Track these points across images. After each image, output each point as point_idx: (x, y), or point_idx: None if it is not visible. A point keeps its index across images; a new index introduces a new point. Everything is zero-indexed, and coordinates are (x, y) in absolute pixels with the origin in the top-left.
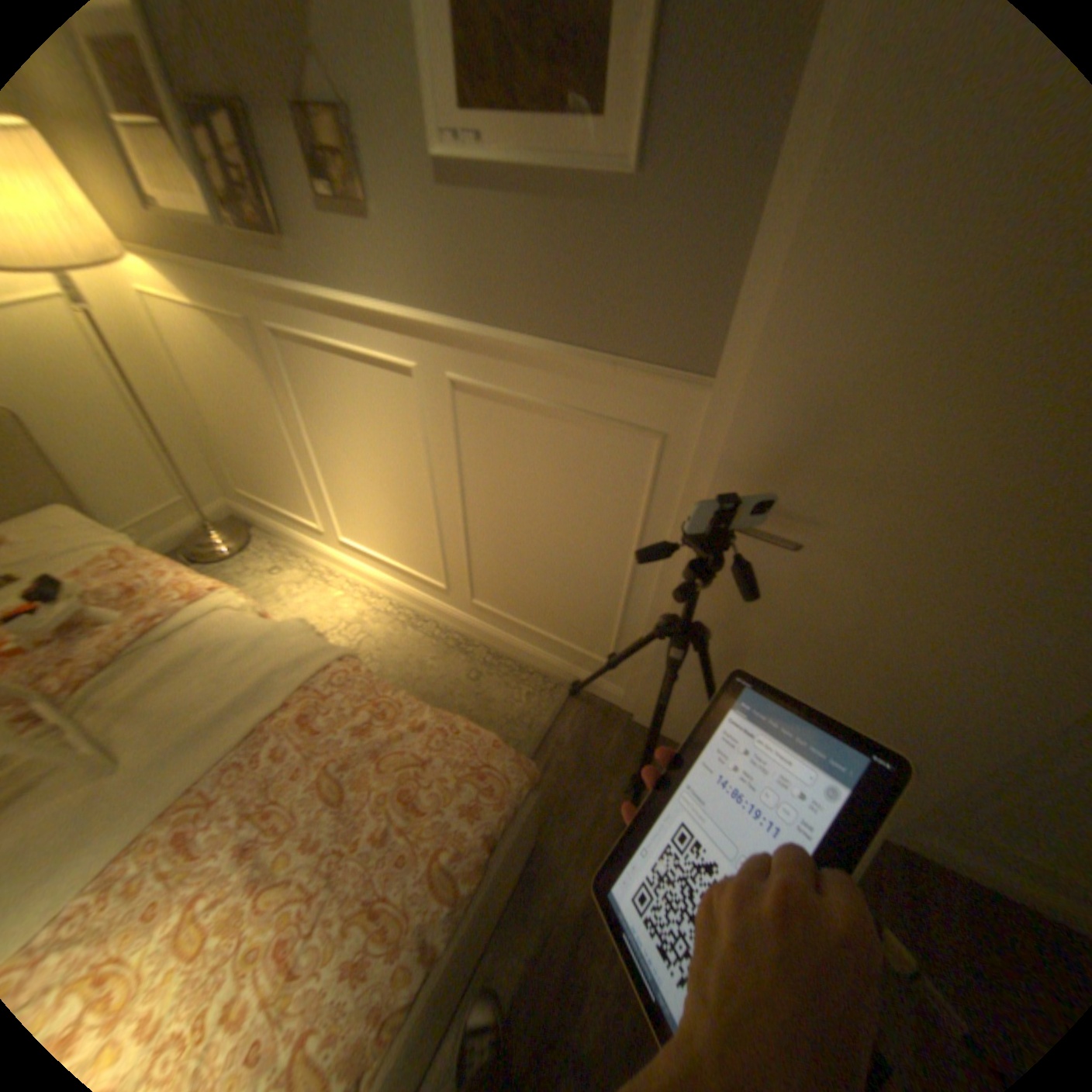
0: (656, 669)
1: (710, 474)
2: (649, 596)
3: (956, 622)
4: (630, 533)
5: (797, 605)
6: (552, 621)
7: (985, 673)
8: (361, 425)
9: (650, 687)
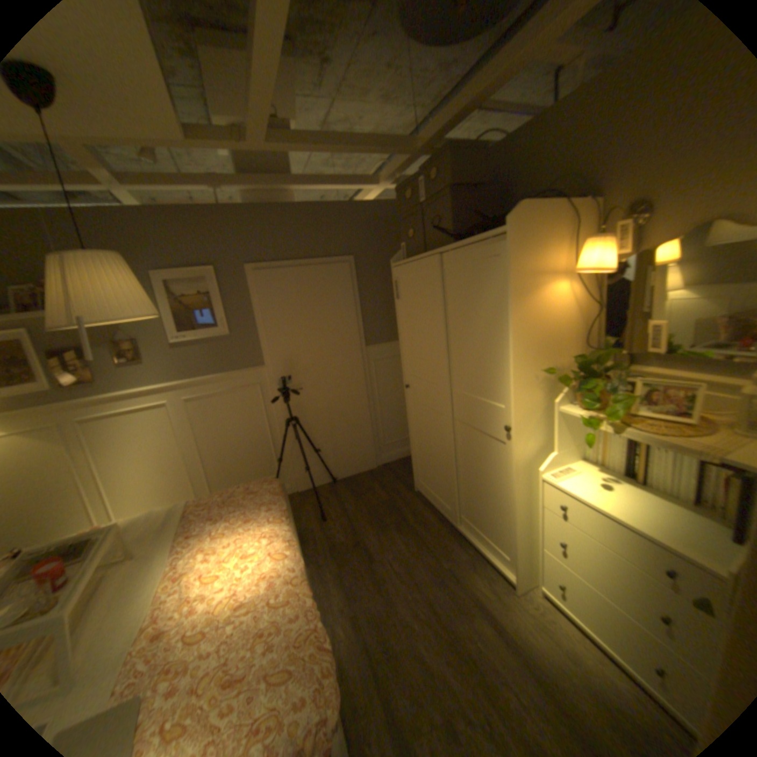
0: (294, 460)
1: (275, 387)
2: (278, 436)
3: (338, 391)
4: (263, 418)
5: (312, 408)
6: (251, 476)
7: (350, 399)
8: (137, 441)
9: (296, 470)
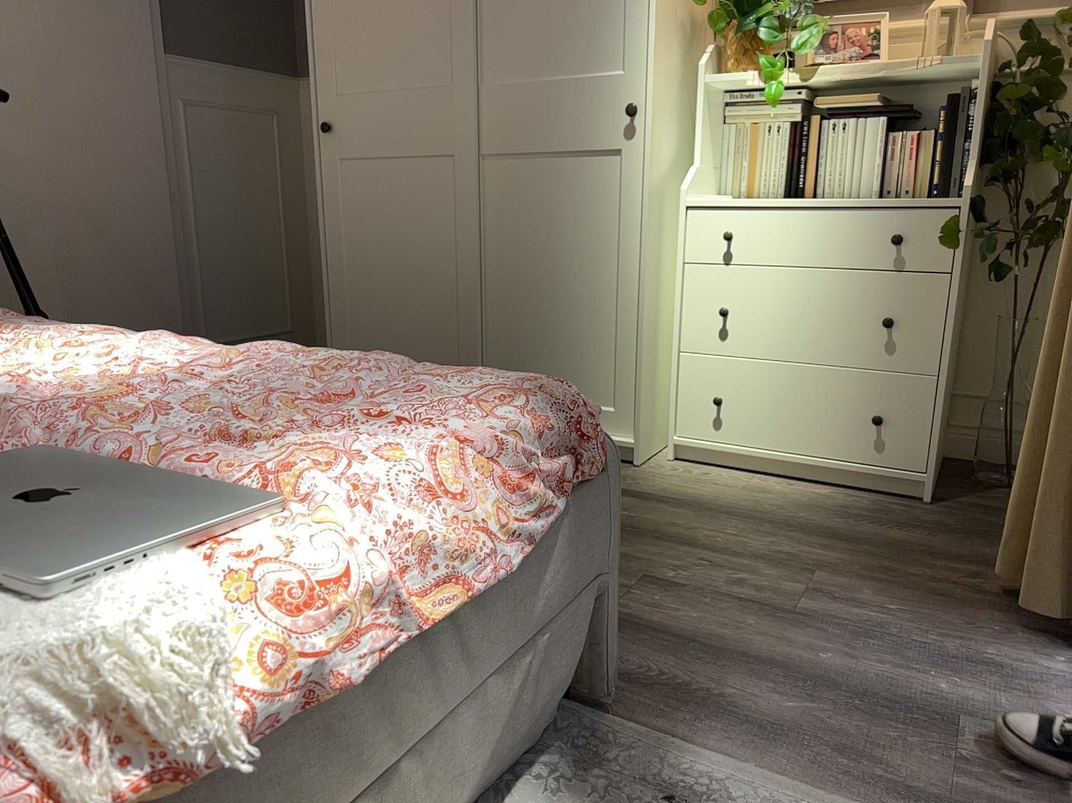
0: None
1: None
2: None
3: (92, 155)
4: None
5: (13, 186)
6: None
7: (126, 187)
8: None
9: None
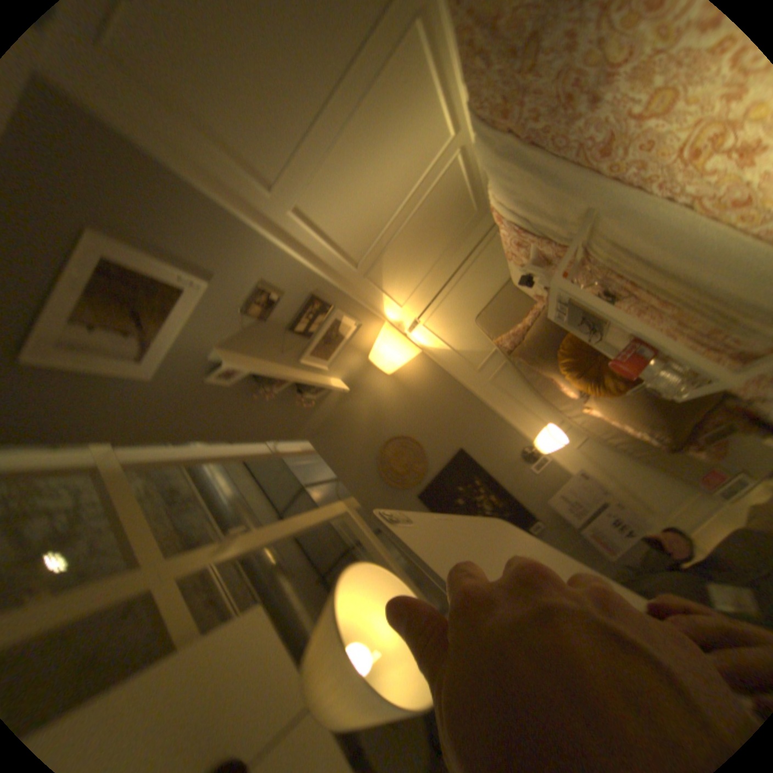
0: None
1: None
2: None
3: None
4: None
5: None
6: None
7: None
8: (355, 198)
9: None
